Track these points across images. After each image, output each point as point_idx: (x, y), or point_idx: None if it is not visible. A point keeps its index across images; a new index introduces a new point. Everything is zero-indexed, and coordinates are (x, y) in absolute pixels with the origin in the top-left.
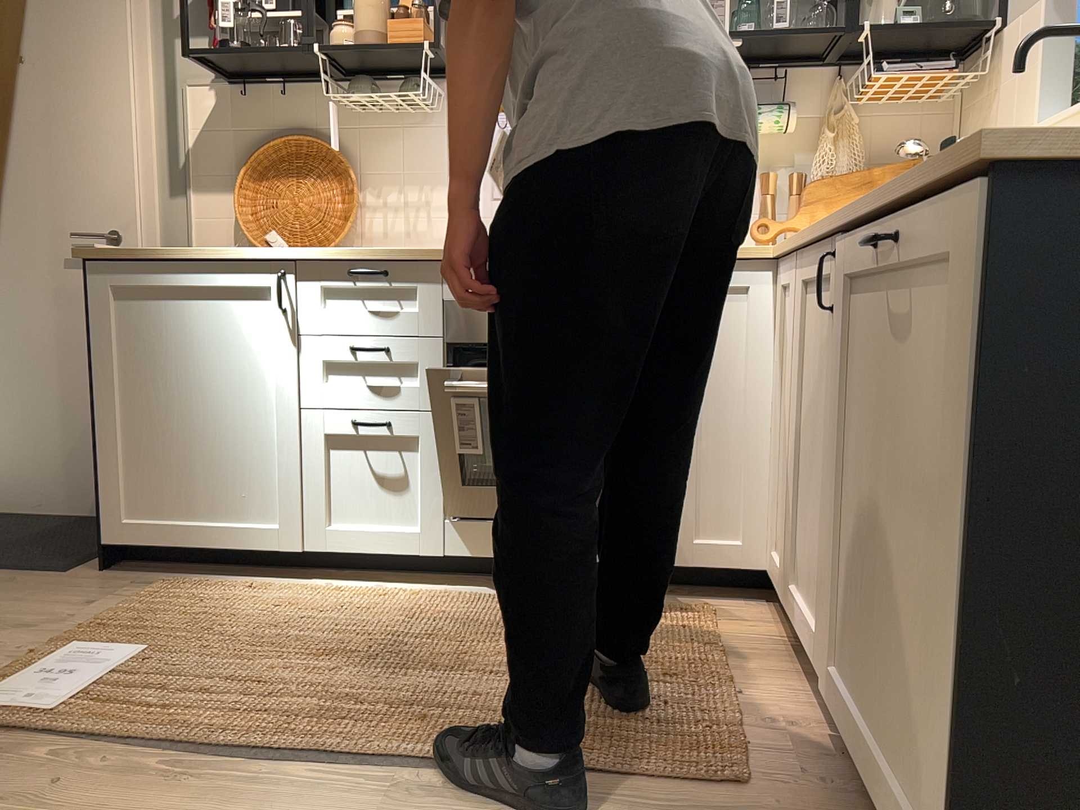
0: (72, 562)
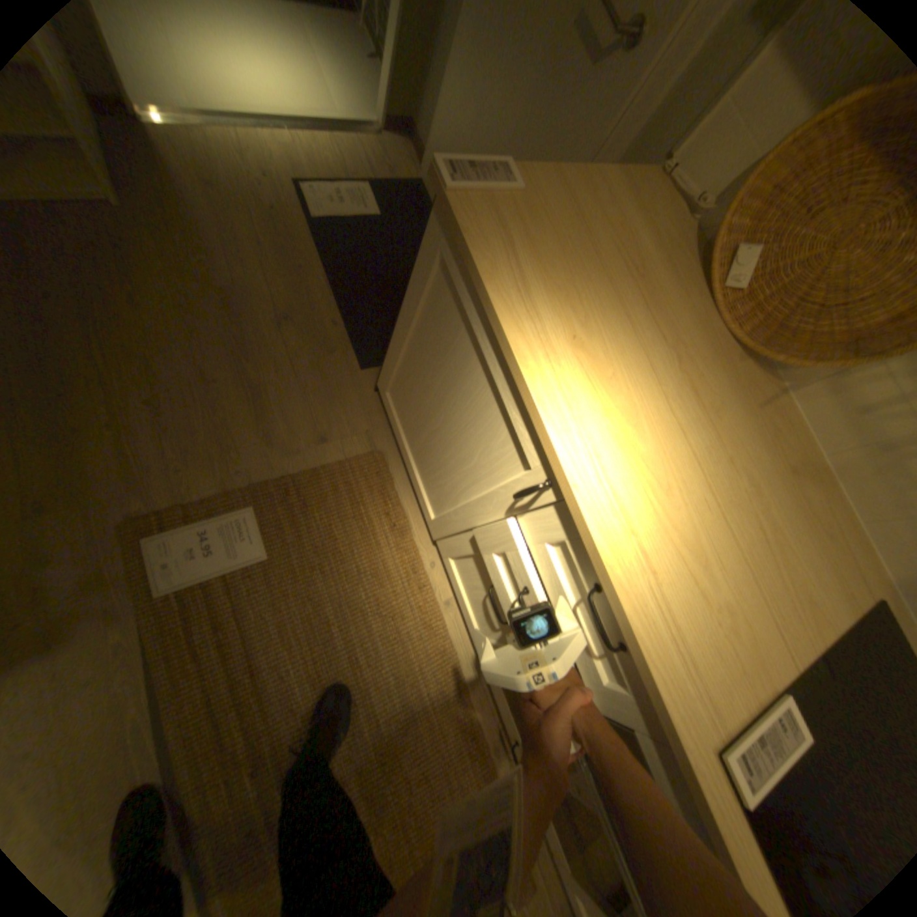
0: (378, 359)
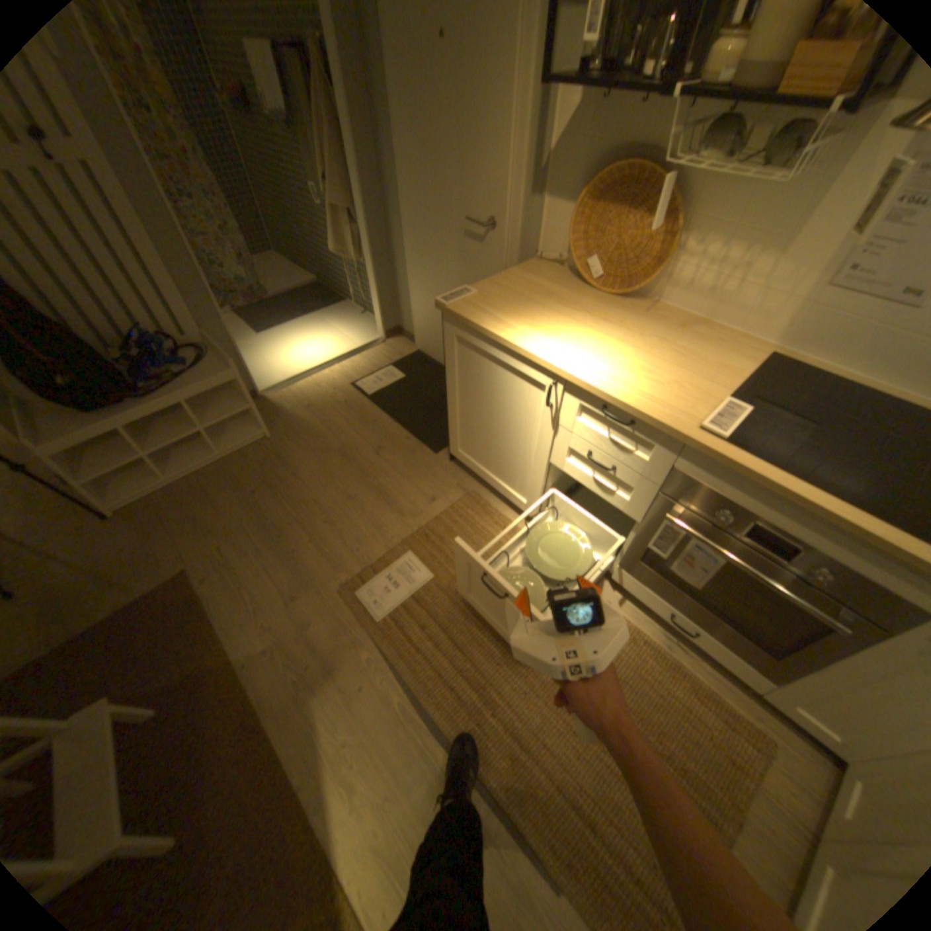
0: (442, 444)
